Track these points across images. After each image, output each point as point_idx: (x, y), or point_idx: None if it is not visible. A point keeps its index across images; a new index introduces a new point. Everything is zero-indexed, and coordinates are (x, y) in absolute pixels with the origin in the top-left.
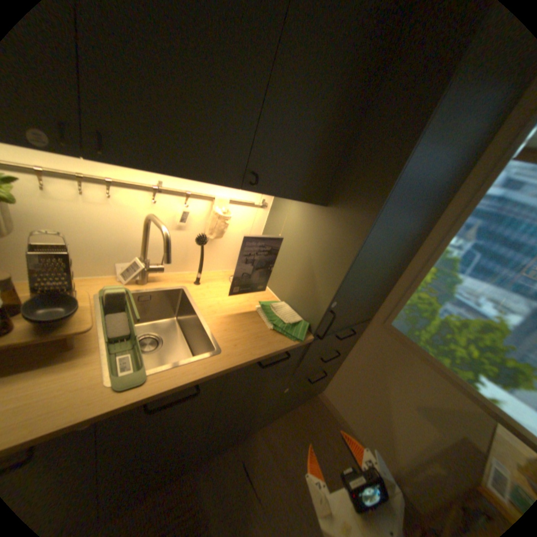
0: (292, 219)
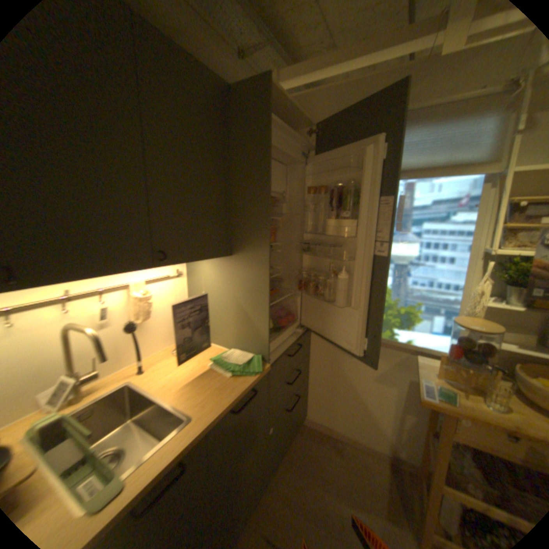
0: (208, 276)
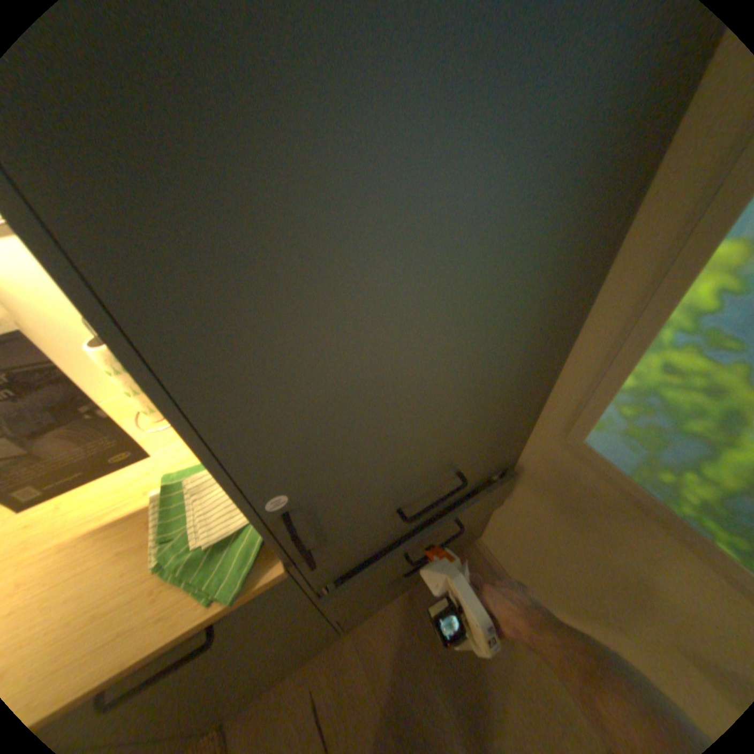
0: None
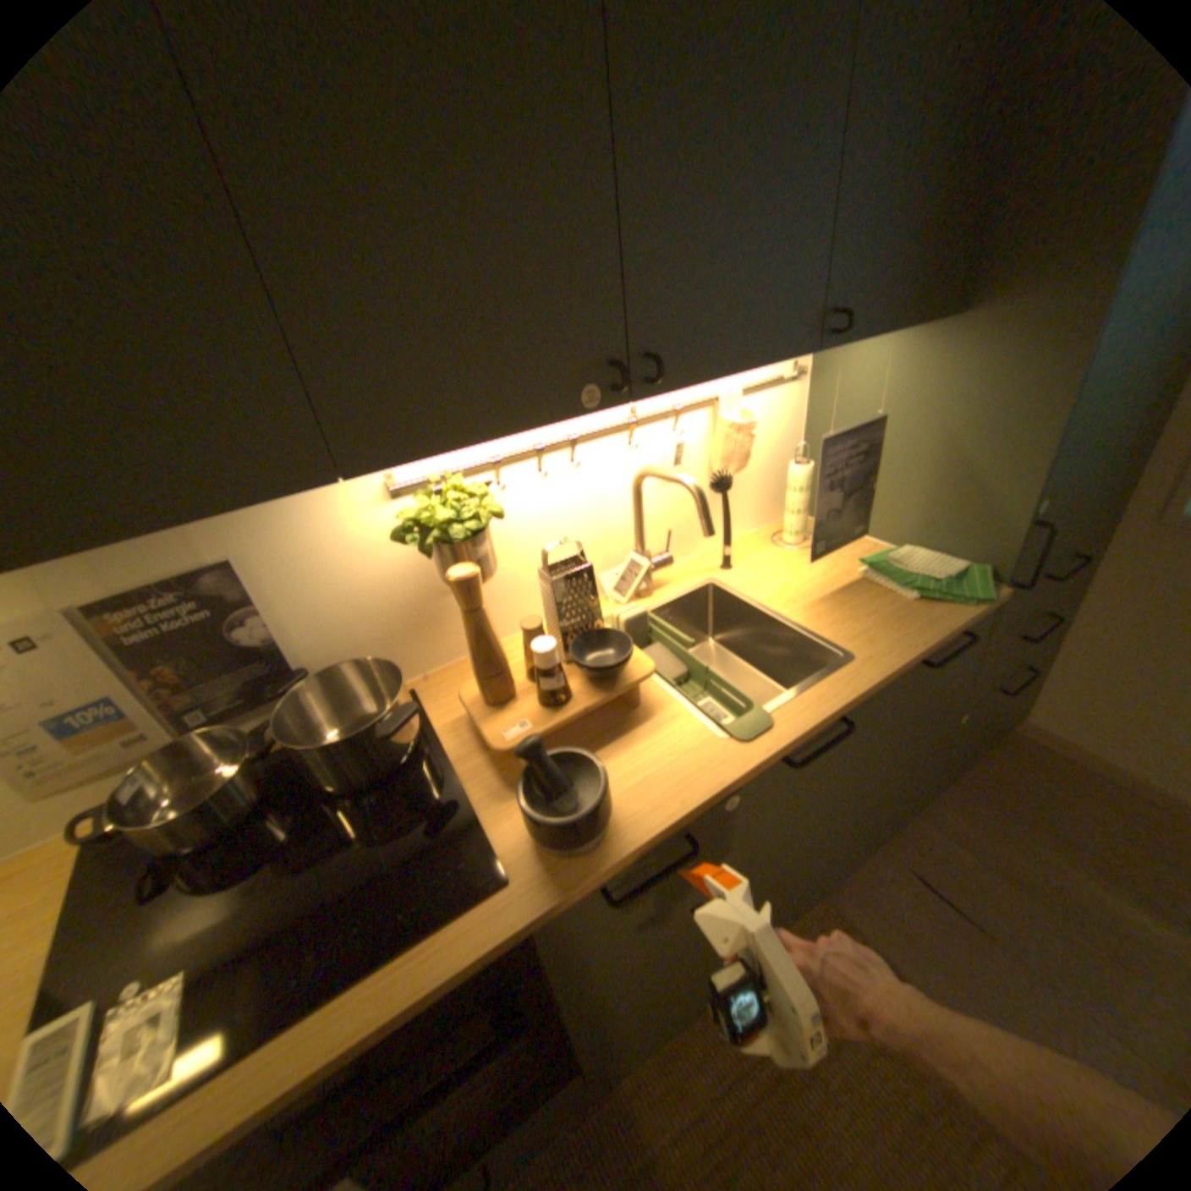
0: (873, 373)
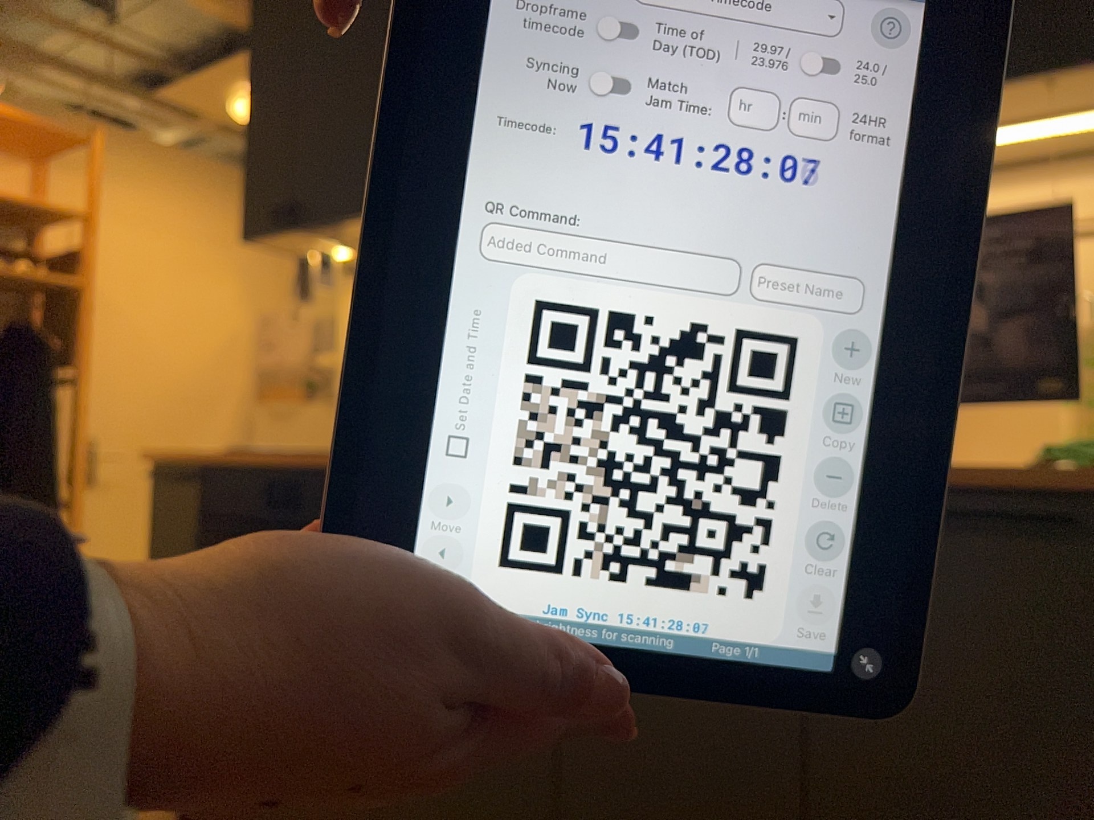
0: None
